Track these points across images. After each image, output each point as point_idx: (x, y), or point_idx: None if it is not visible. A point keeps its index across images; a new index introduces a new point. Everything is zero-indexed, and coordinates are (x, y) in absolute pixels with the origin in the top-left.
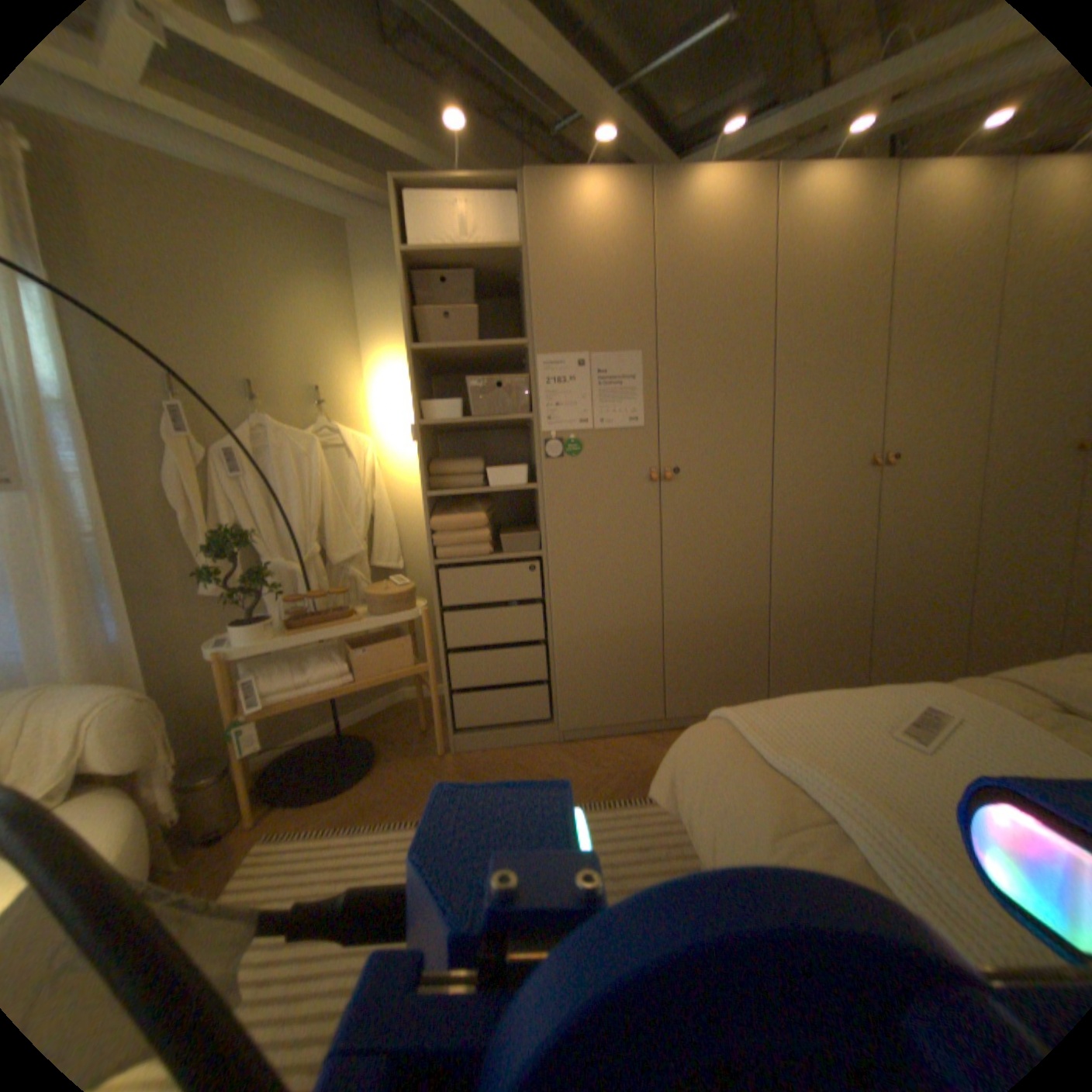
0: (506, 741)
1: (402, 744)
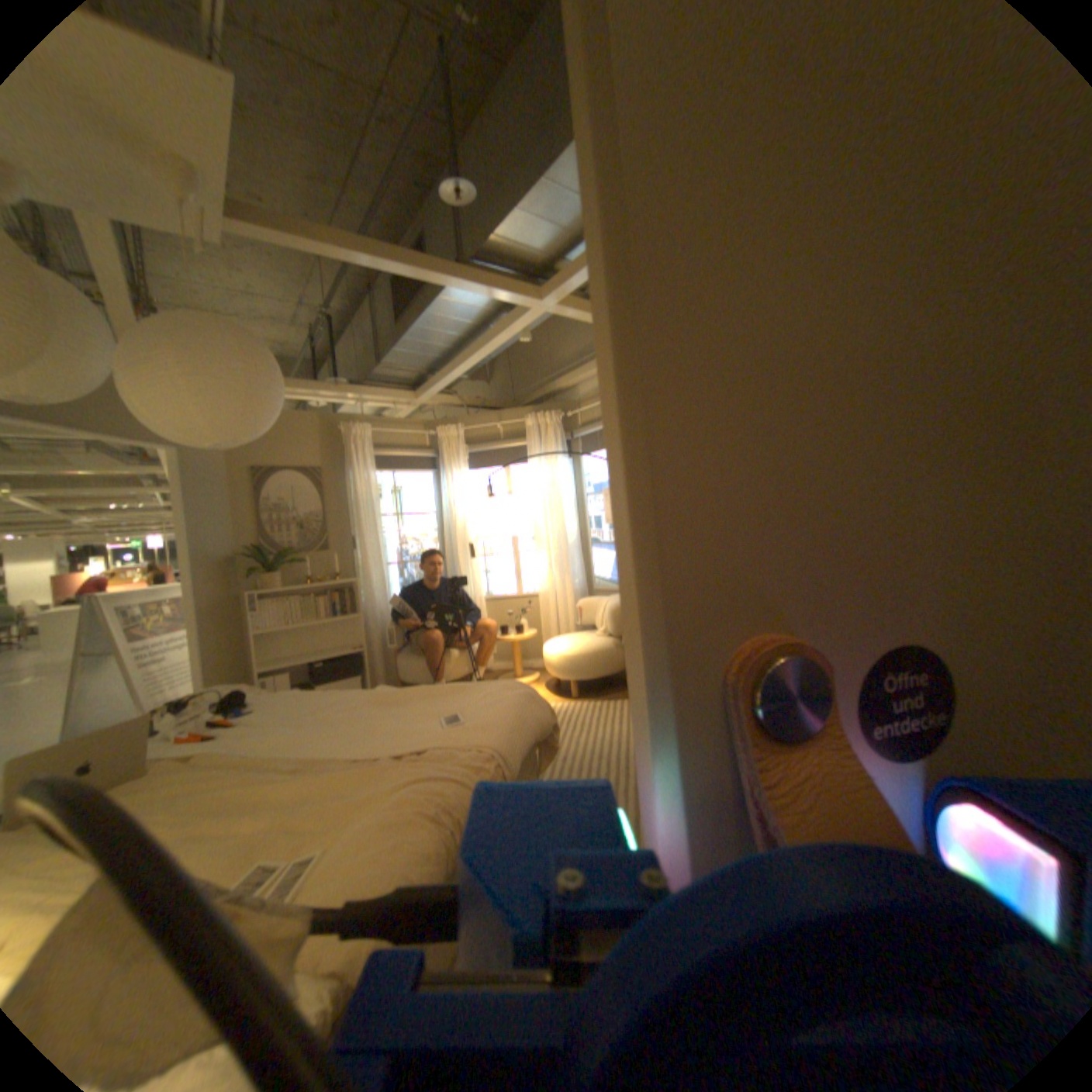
0: None
1: None
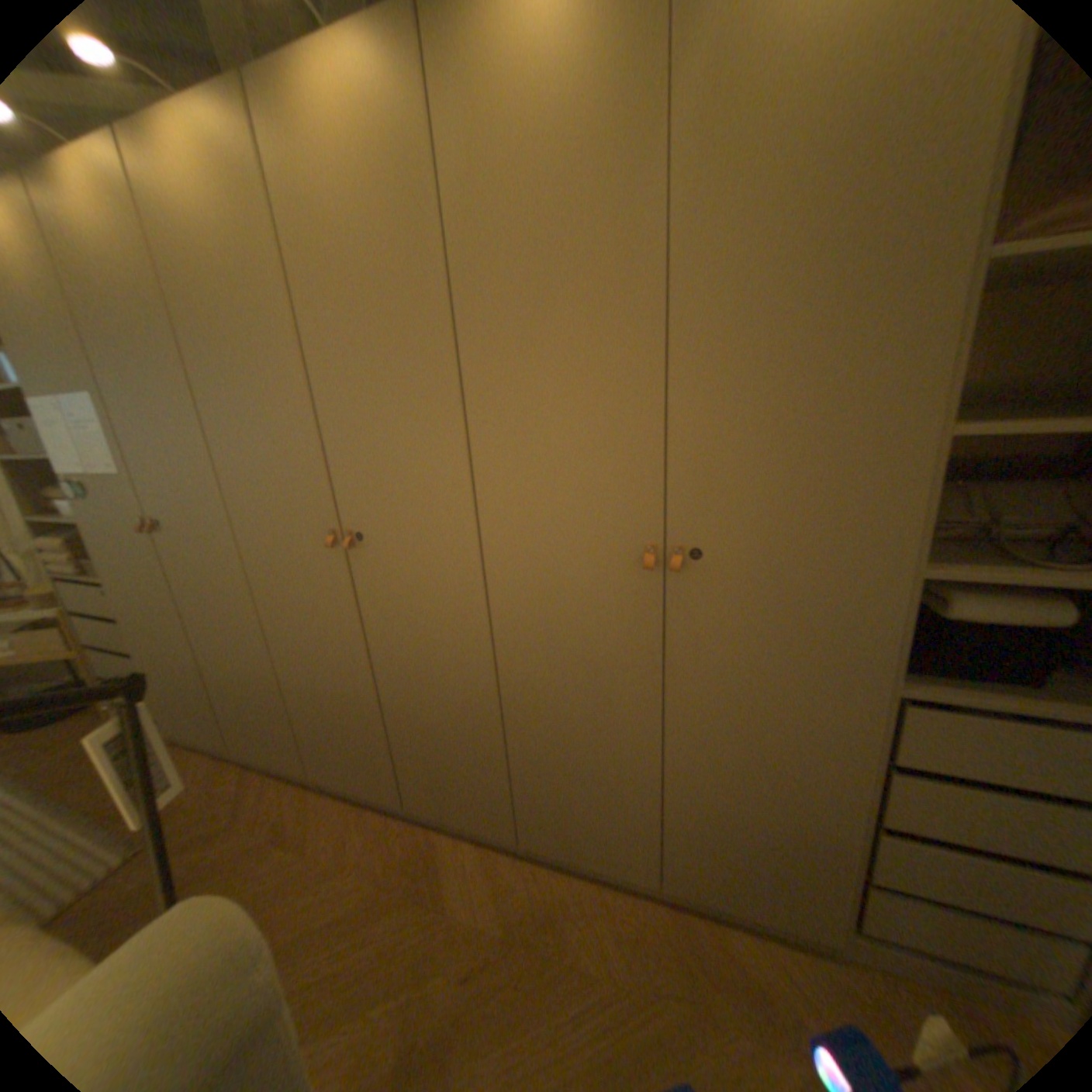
0: None
1: None
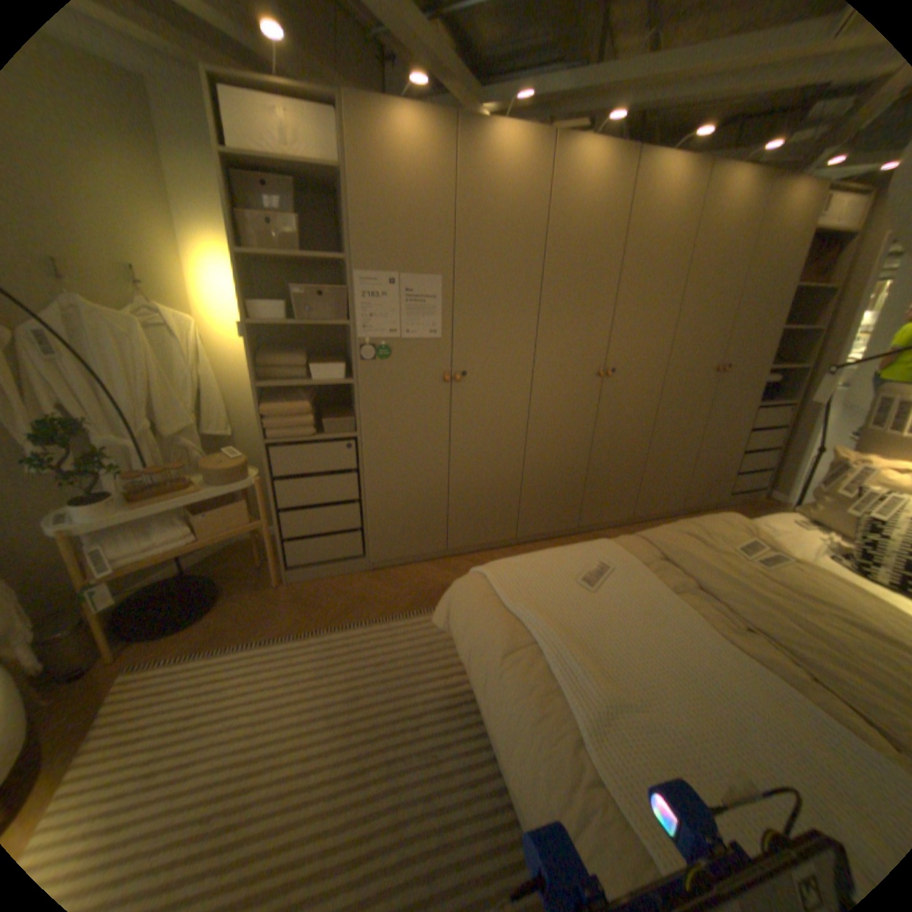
0: (330, 575)
1: (242, 582)
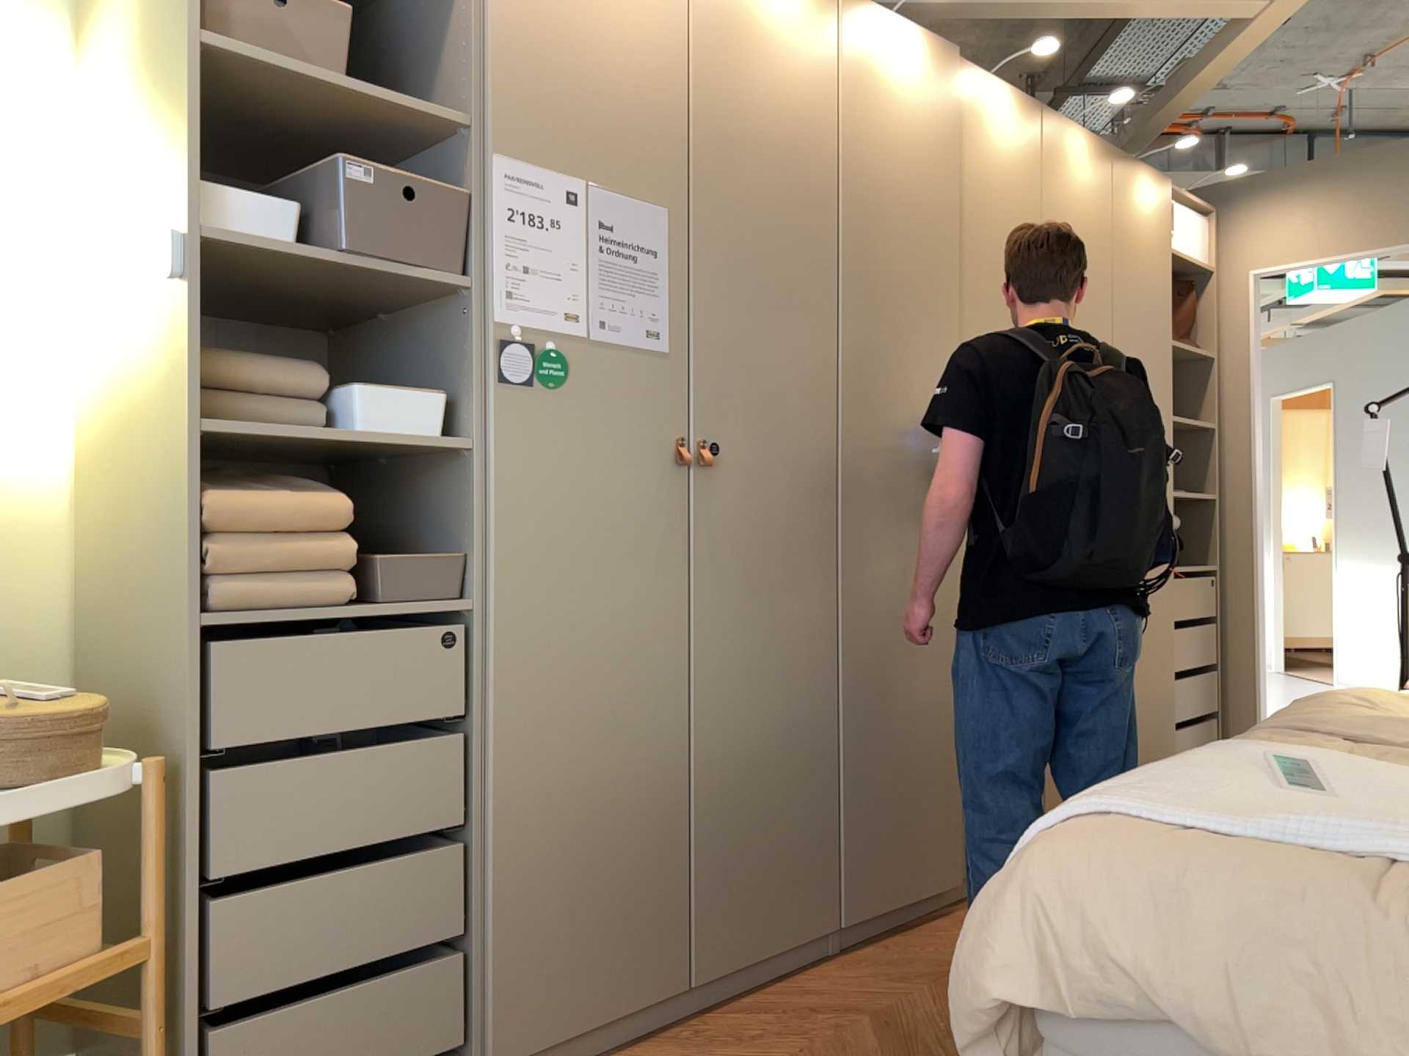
0: None
1: None
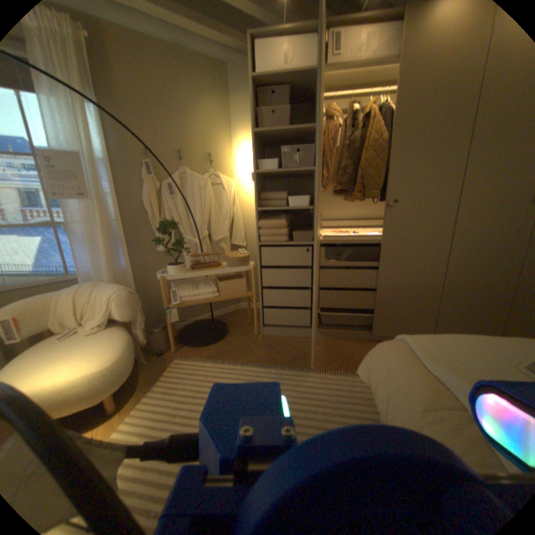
0: (287, 334)
1: (239, 327)
